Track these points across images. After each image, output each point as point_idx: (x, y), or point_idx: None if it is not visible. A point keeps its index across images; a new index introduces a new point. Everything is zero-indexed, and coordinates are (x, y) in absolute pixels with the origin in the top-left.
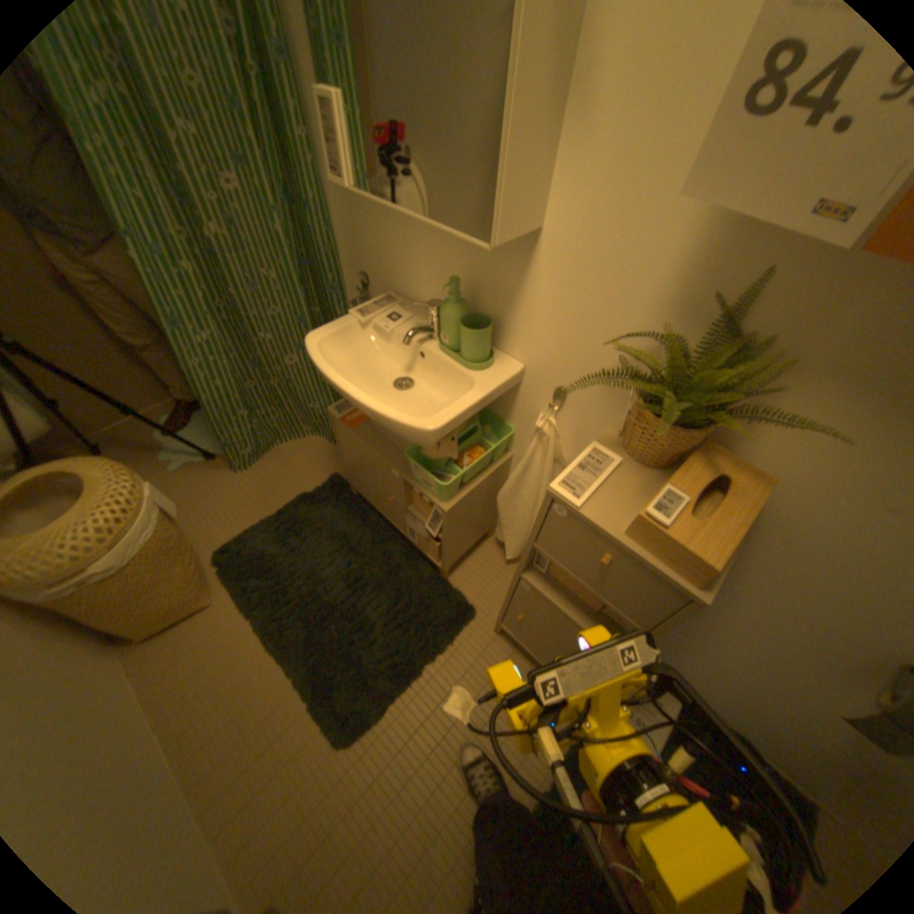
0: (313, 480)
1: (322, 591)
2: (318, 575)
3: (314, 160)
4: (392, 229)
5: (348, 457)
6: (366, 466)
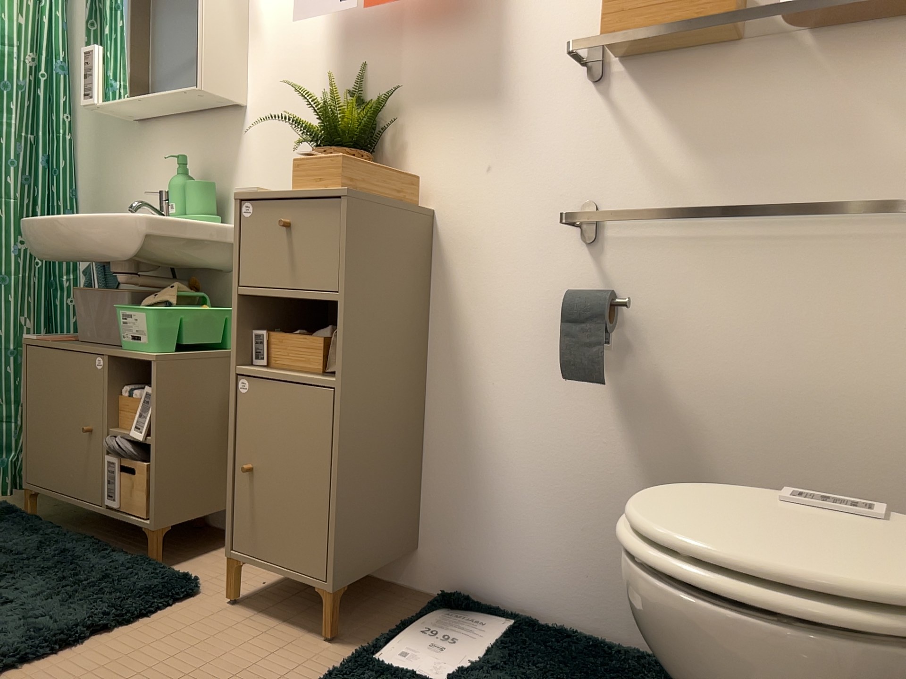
0: None
1: None
2: None
3: (80, 149)
4: (141, 171)
5: (43, 412)
6: (67, 400)
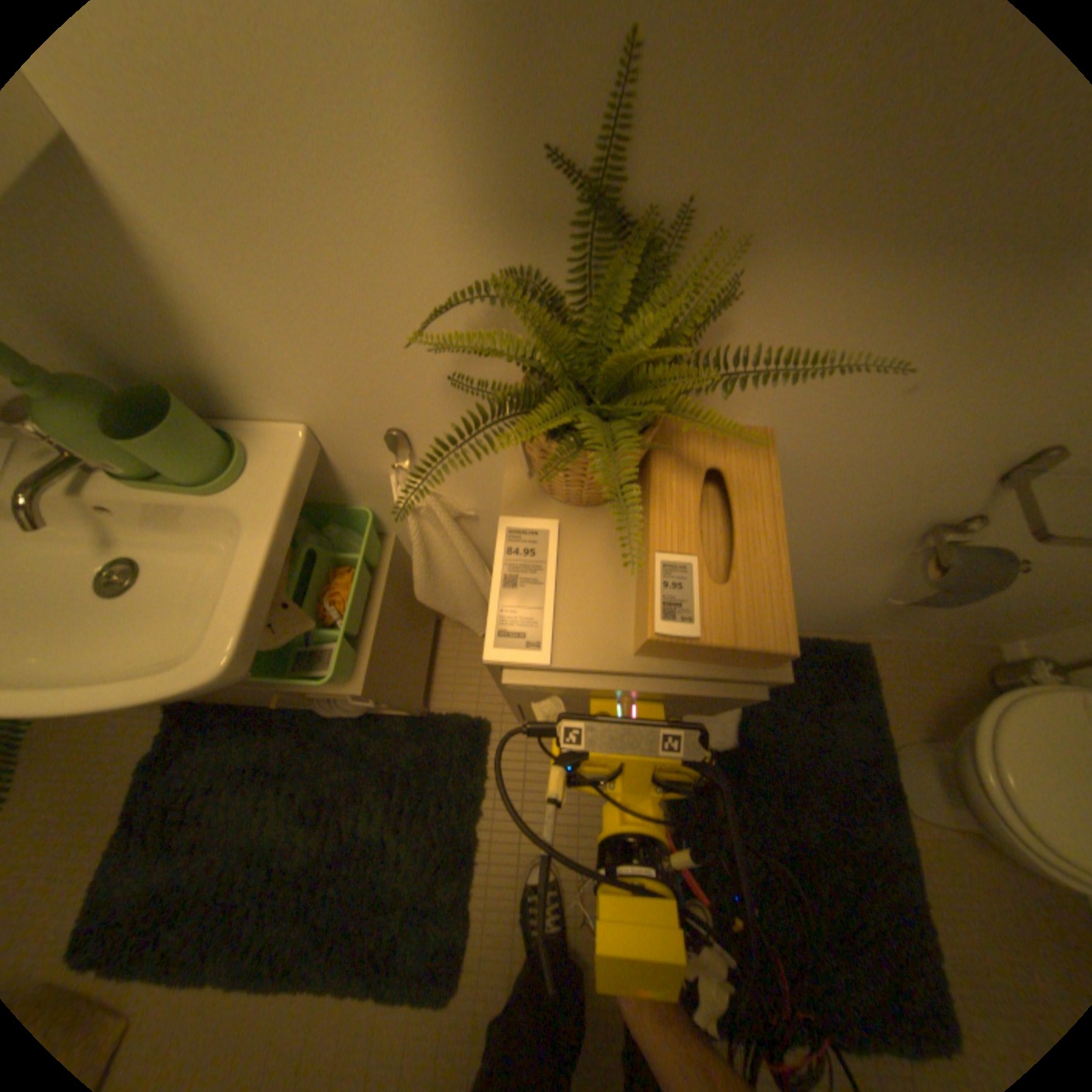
0: (139, 731)
1: (278, 866)
2: (256, 851)
3: None
4: None
5: None
6: None
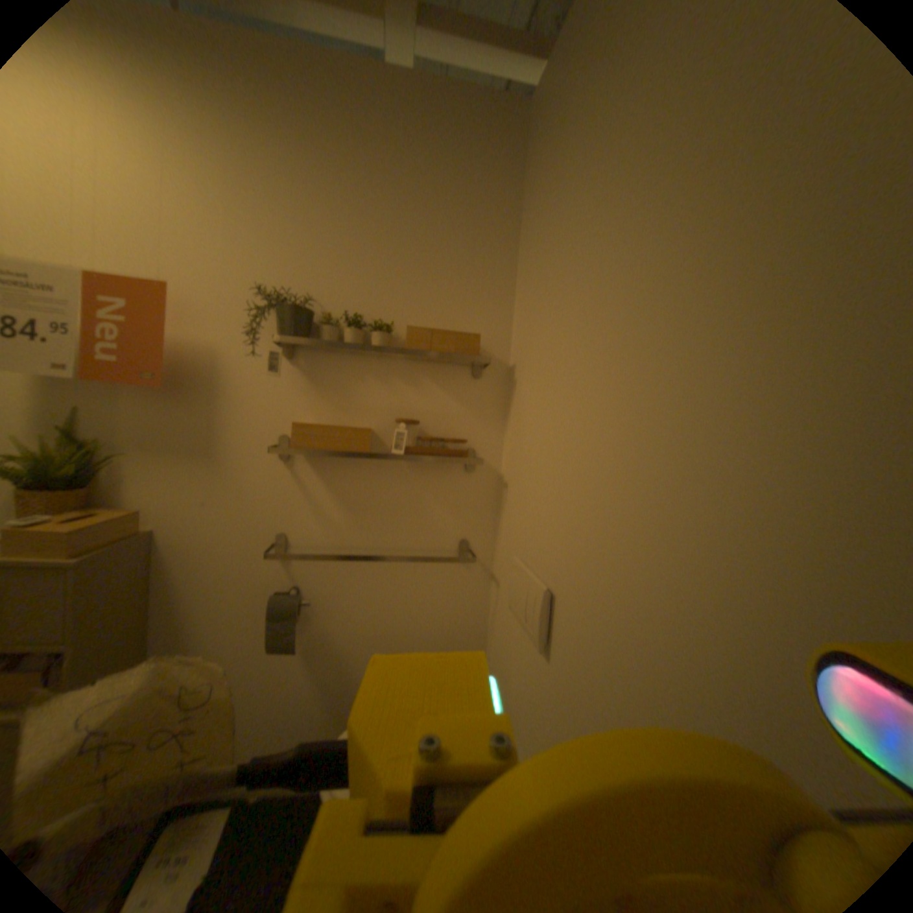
0: None
1: None
2: None
3: None
4: None
5: None
6: None
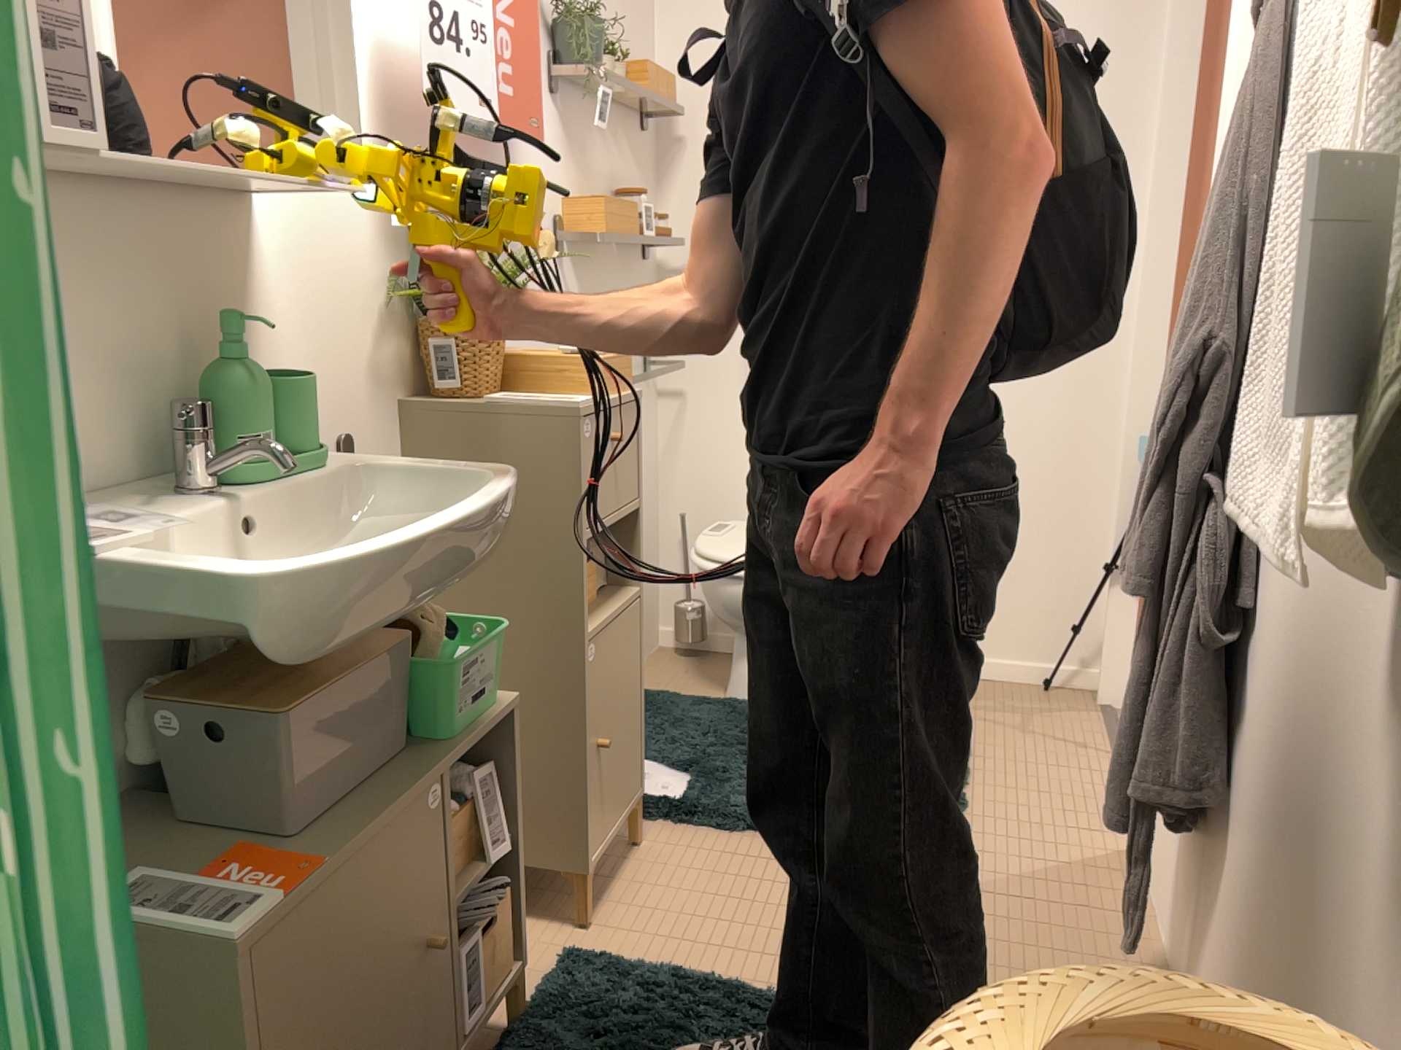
0: None
1: None
2: None
3: None
4: None
5: None
6: (362, 978)
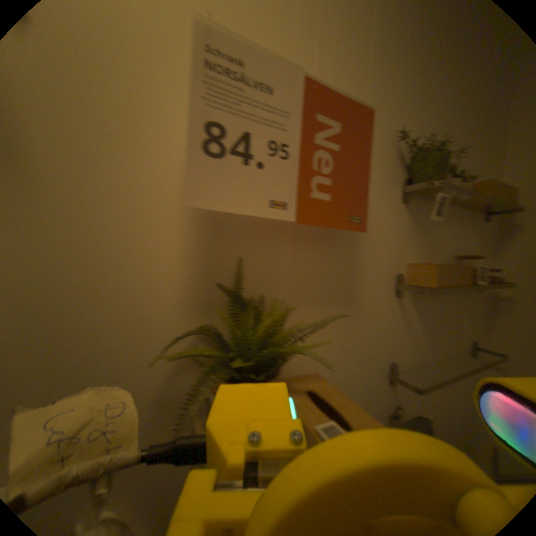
0: None
1: None
2: None
3: None
4: None
5: None
6: None
